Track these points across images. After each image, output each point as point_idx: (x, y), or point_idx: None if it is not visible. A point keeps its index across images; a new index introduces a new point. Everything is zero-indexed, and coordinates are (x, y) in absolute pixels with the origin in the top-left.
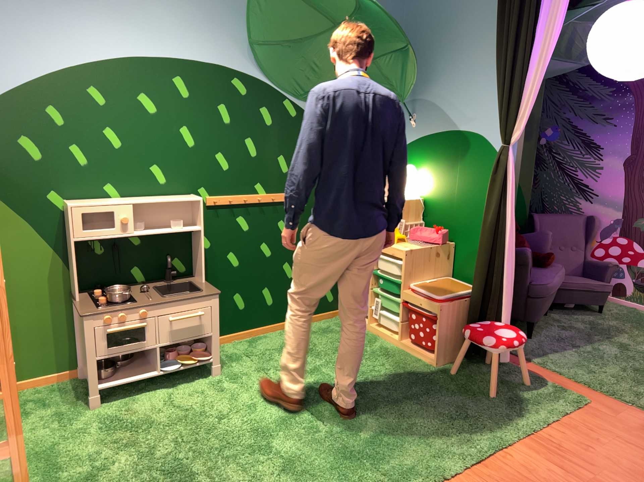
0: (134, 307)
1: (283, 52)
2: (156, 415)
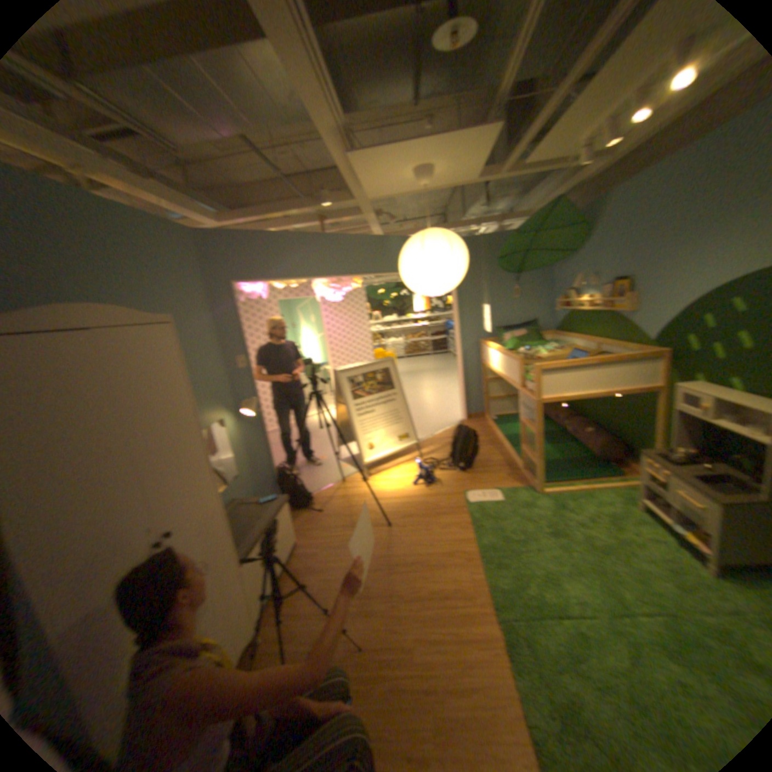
0: (664, 466)
1: None
2: (632, 536)
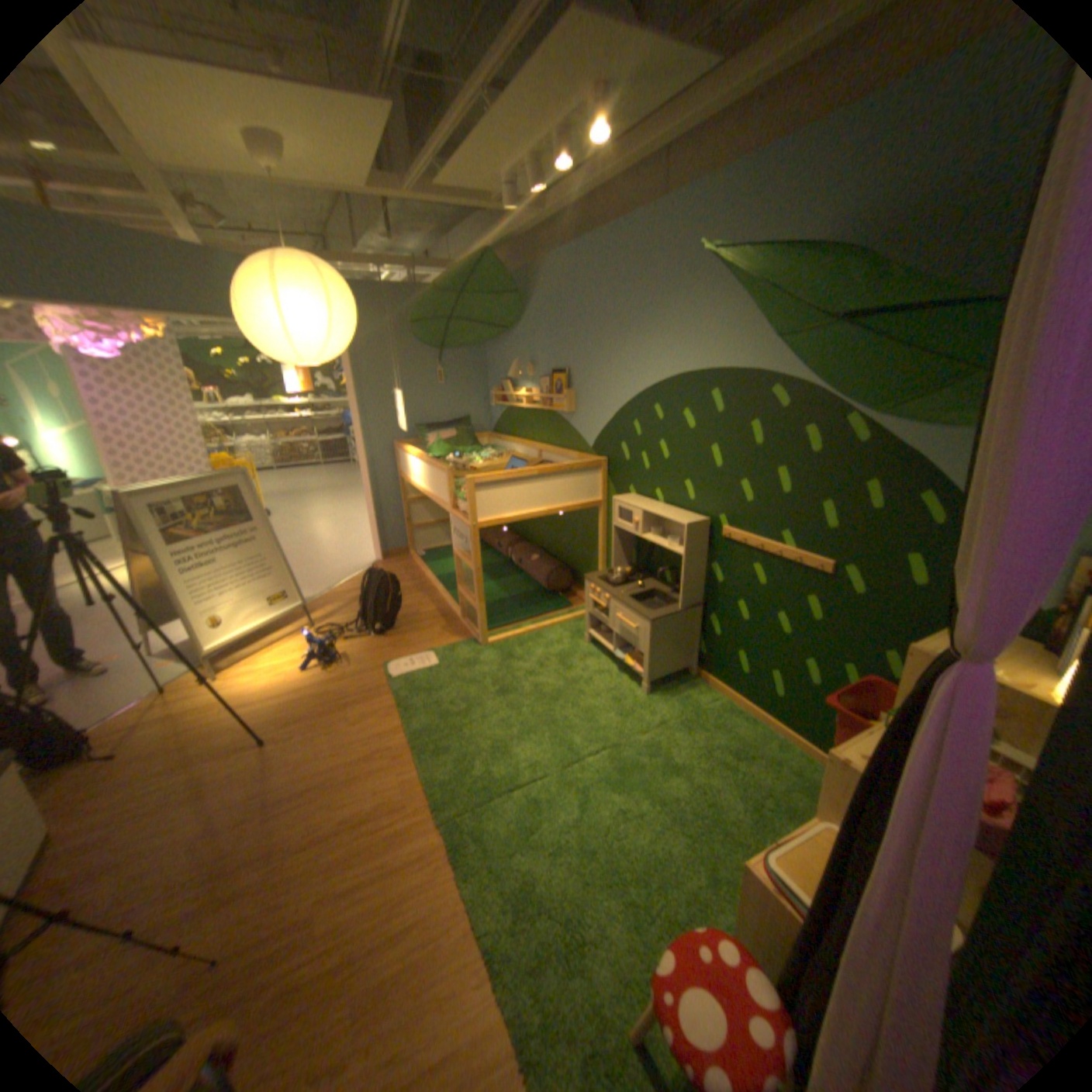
0: (603, 590)
1: (829, 339)
2: (578, 672)
